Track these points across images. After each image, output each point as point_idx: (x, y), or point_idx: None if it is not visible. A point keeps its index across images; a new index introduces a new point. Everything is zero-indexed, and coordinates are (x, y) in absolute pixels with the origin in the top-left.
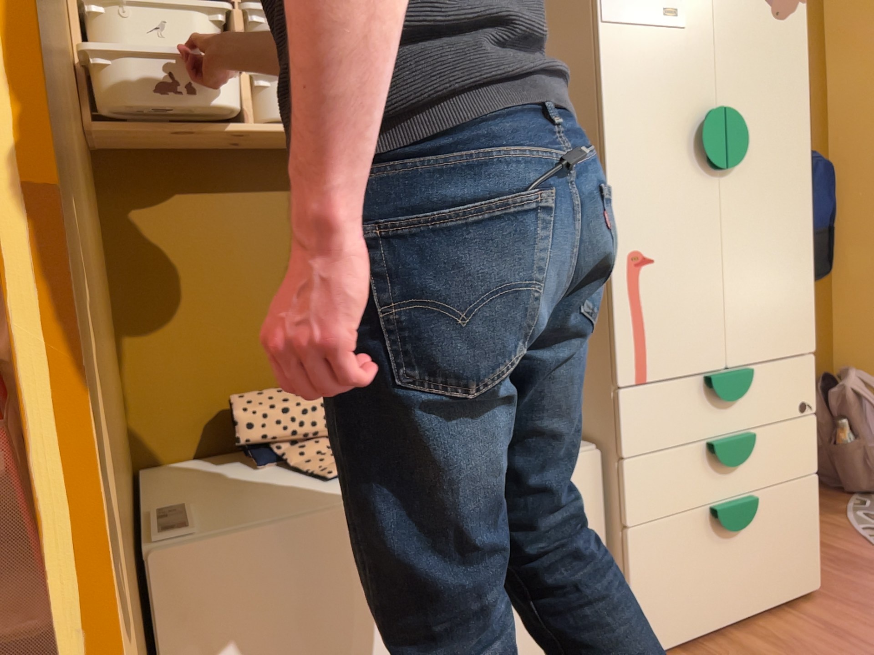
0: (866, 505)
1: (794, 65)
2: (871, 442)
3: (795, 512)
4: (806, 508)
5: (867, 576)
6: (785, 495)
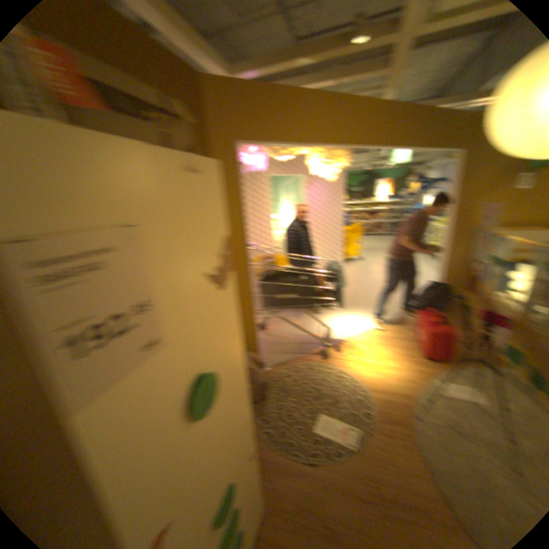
0: (261, 416)
1: (233, 310)
2: (254, 372)
3: (253, 504)
4: (257, 495)
5: (275, 482)
6: (250, 505)
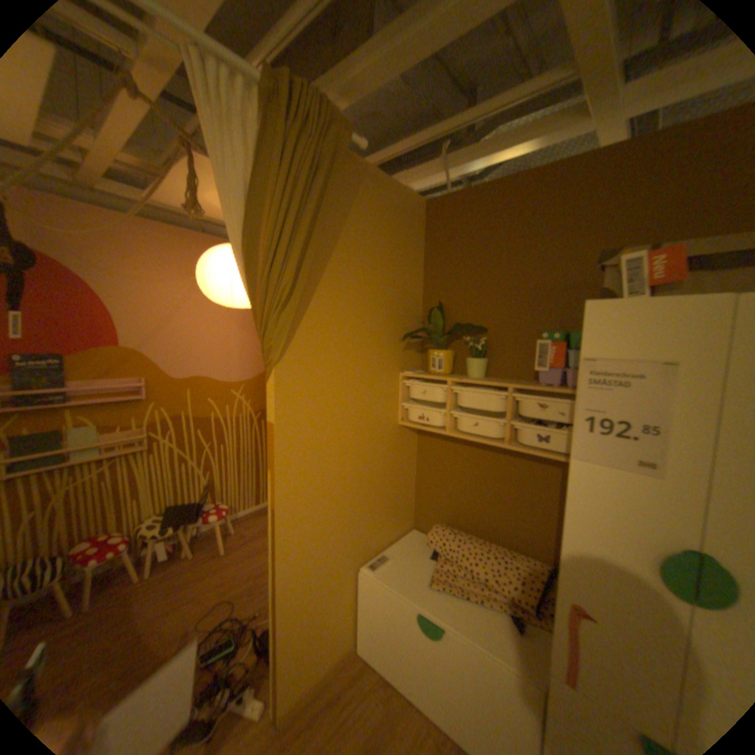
0: None
1: None
2: None
3: None
4: None
5: None
6: None
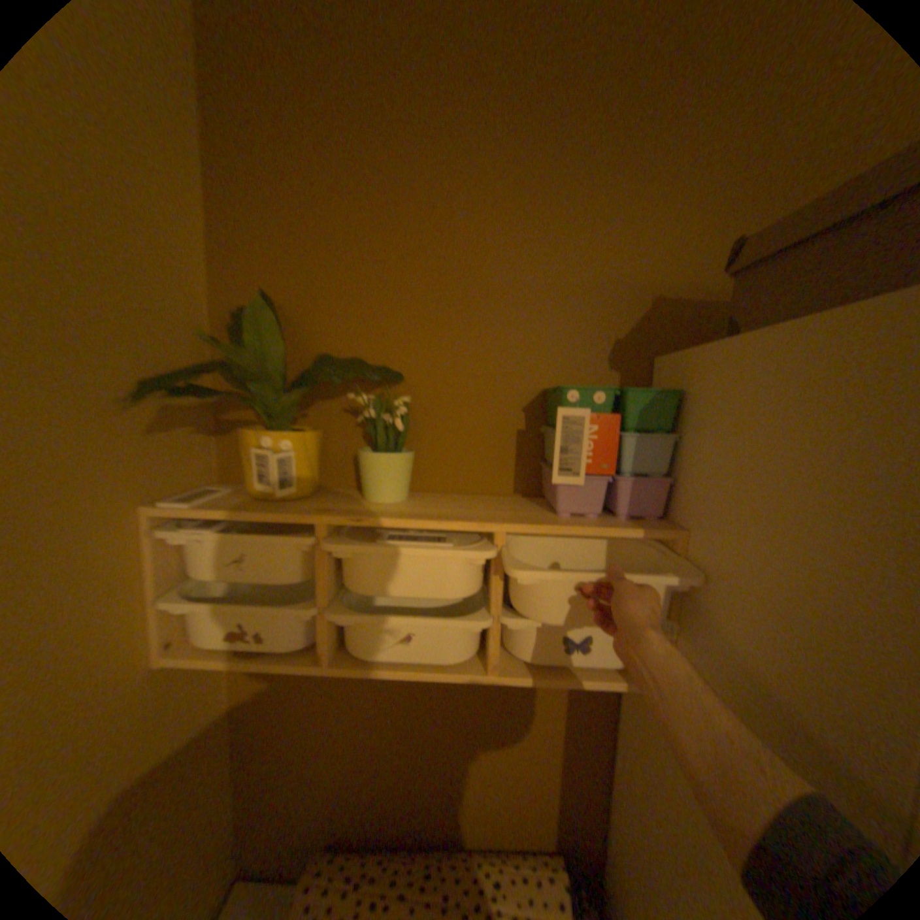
0: None
1: None
2: None
3: None
4: None
5: None
6: None
